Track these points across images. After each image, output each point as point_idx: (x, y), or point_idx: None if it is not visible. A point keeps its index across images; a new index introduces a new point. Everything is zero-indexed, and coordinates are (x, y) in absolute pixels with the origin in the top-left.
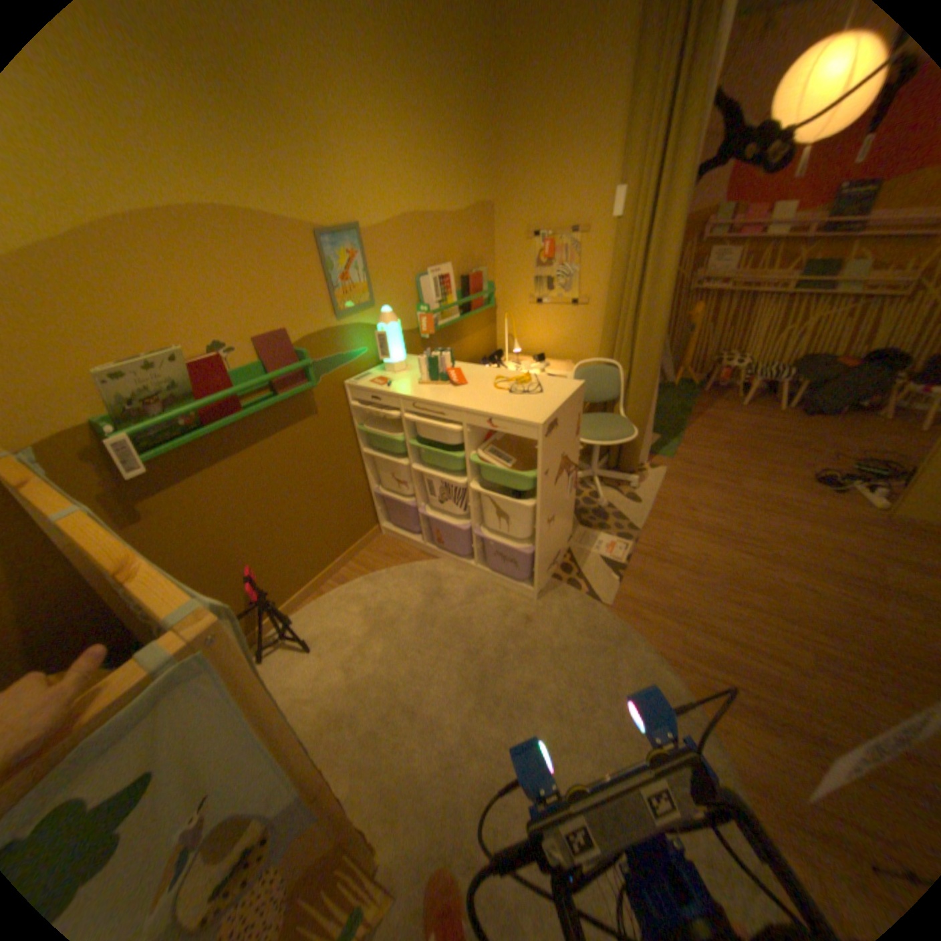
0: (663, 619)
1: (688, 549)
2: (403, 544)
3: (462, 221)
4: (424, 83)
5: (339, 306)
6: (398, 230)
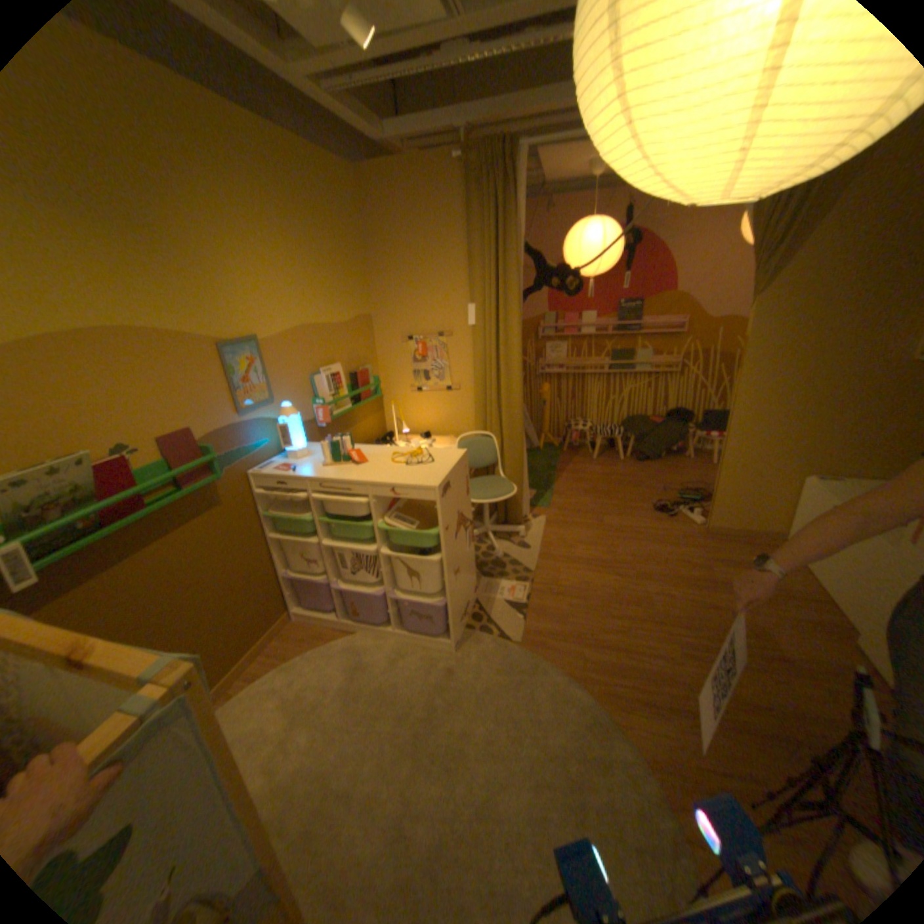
0: (564, 644)
1: (573, 581)
2: (315, 627)
3: (347, 329)
4: (307, 231)
5: (241, 404)
6: (292, 339)
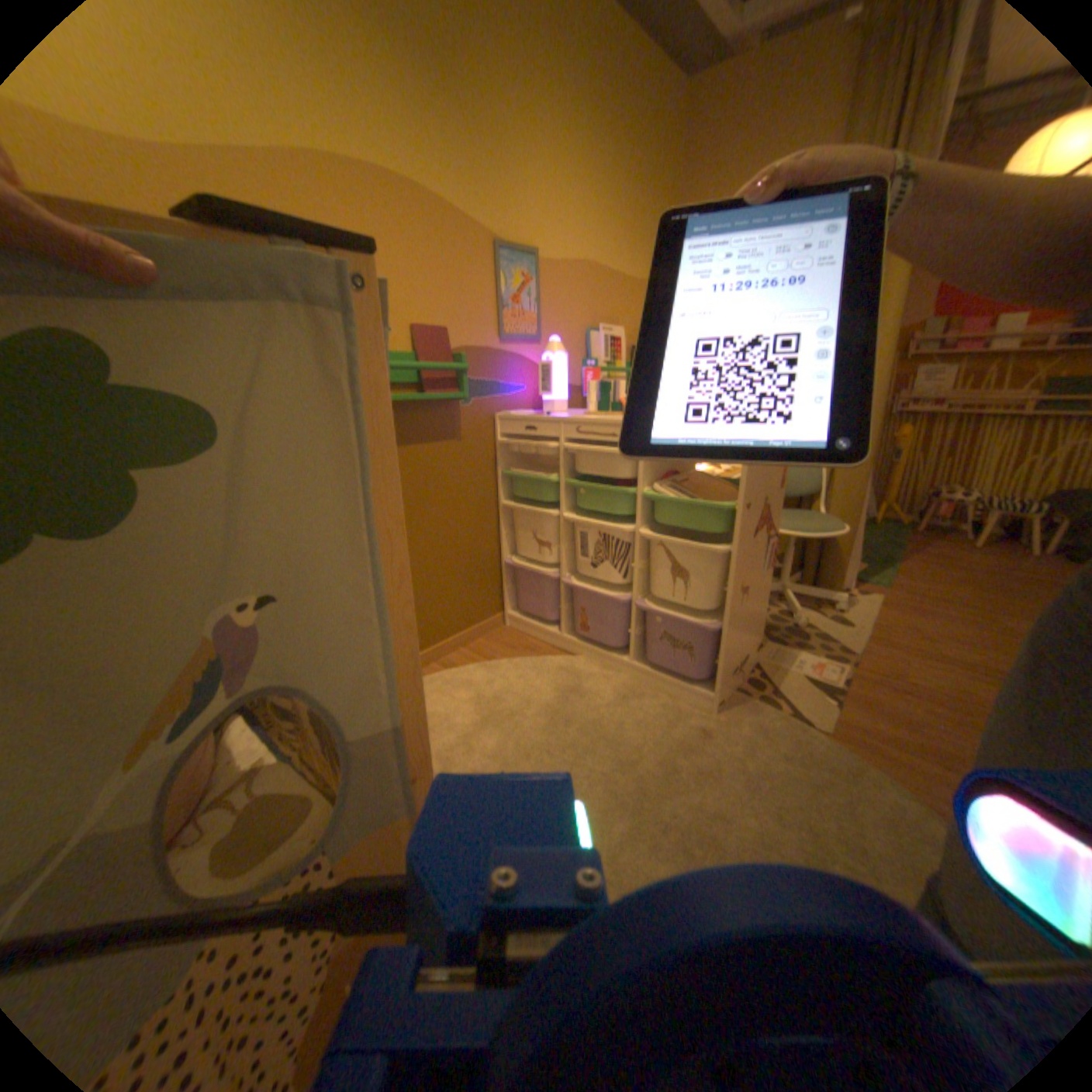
0: (917, 761)
1: (937, 684)
2: (531, 637)
3: (640, 290)
4: (620, 143)
5: (505, 327)
6: (576, 272)
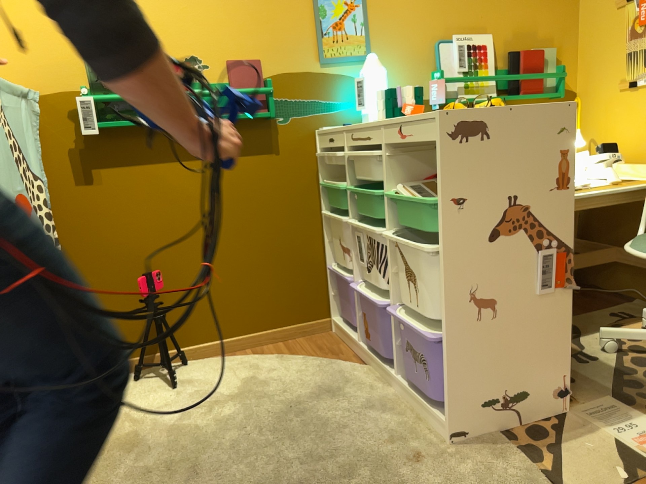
0: None
1: None
2: (343, 344)
3: None
4: None
5: (326, 52)
6: None
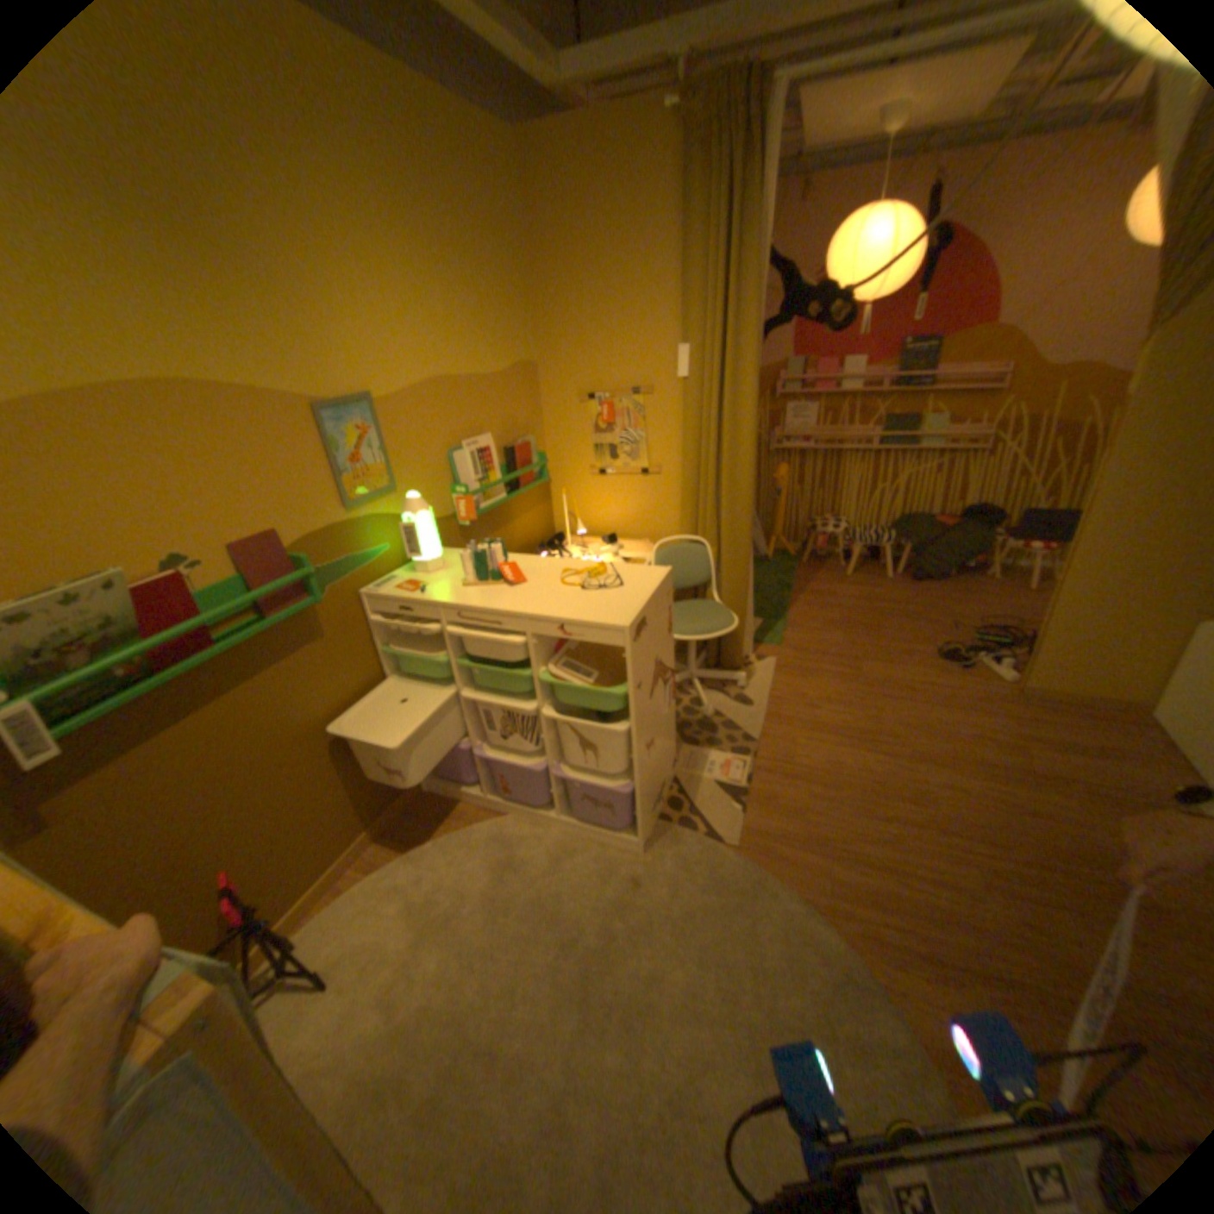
0: (803, 854)
1: (817, 759)
2: (454, 801)
3: (502, 384)
4: (445, 233)
5: (350, 494)
6: (423, 398)
